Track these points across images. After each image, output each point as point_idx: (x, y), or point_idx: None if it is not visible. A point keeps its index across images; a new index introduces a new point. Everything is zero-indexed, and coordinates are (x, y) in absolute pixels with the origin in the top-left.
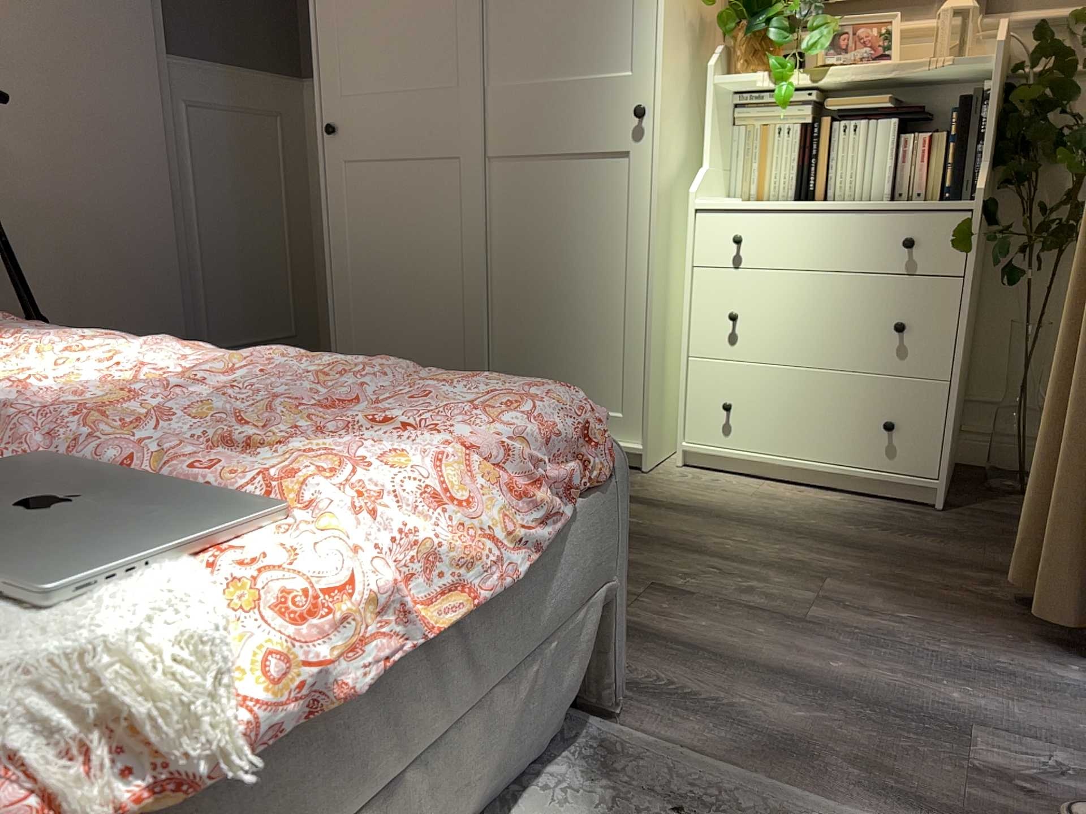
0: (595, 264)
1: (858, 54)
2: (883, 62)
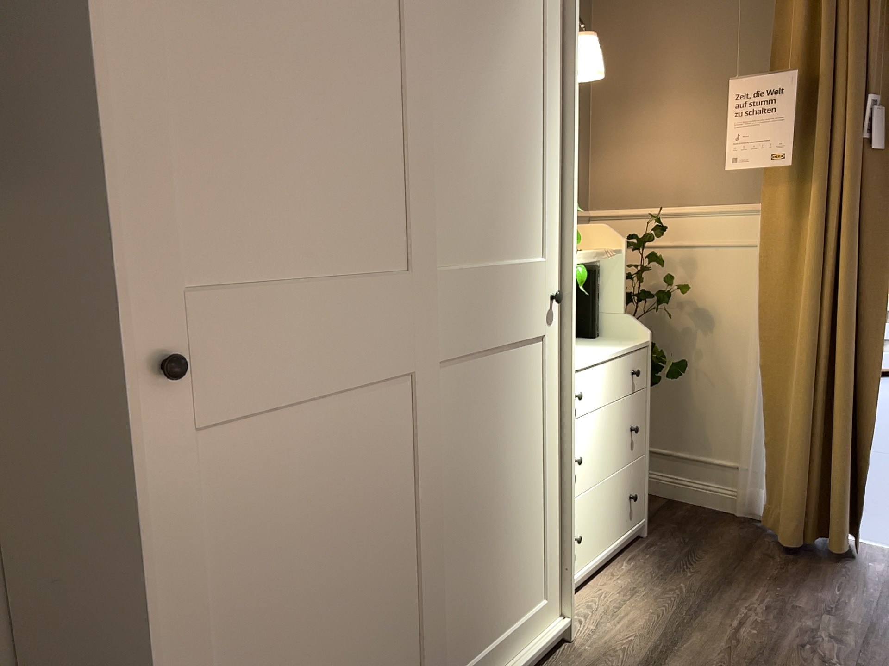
0: (524, 457)
1: None
2: None
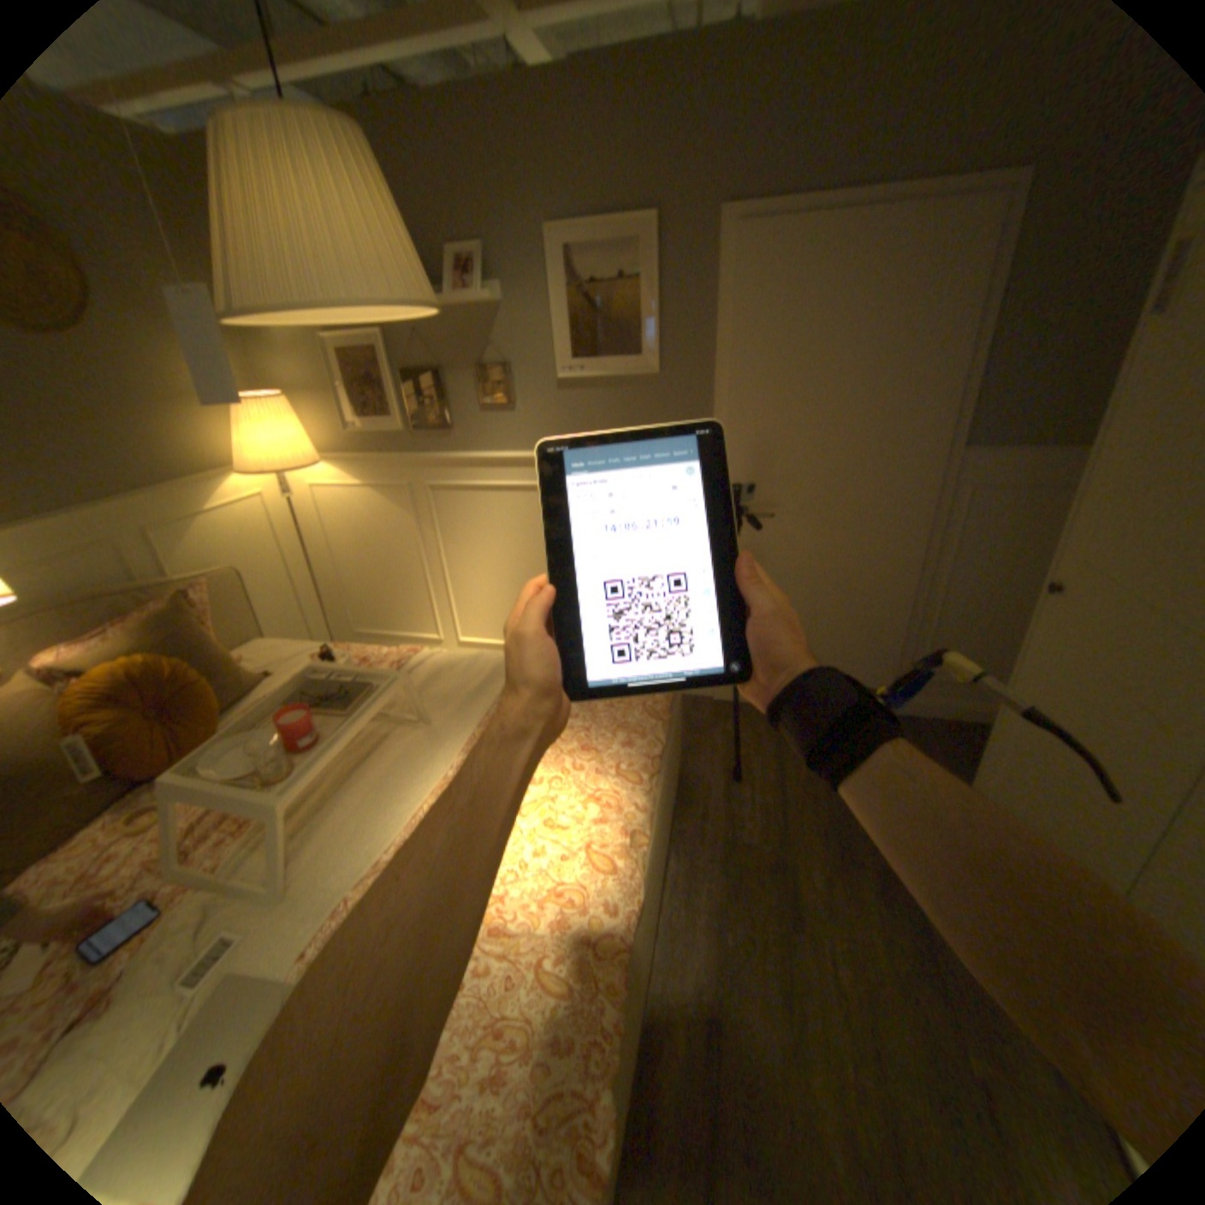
0: None
1: None
2: None
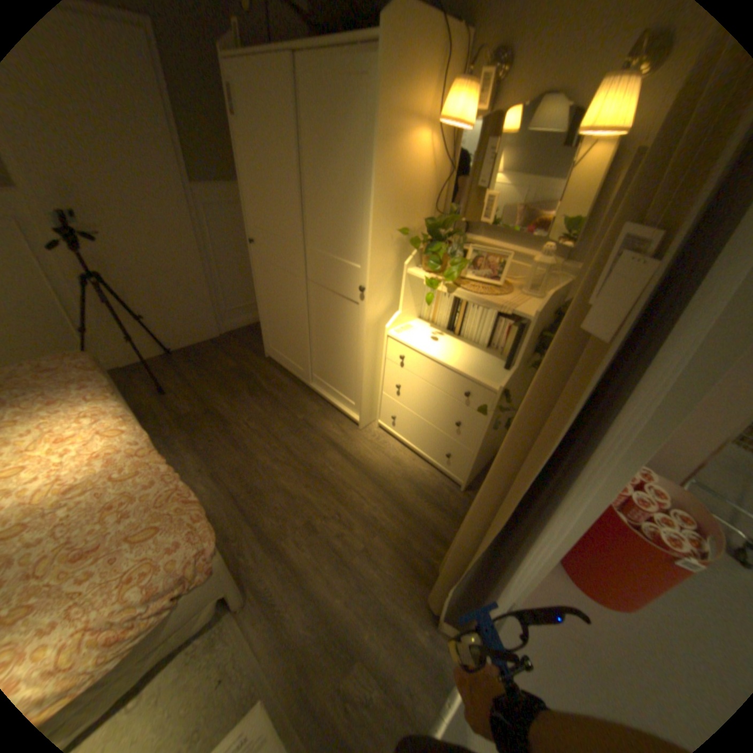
0: (346, 344)
1: (484, 273)
2: (494, 282)
